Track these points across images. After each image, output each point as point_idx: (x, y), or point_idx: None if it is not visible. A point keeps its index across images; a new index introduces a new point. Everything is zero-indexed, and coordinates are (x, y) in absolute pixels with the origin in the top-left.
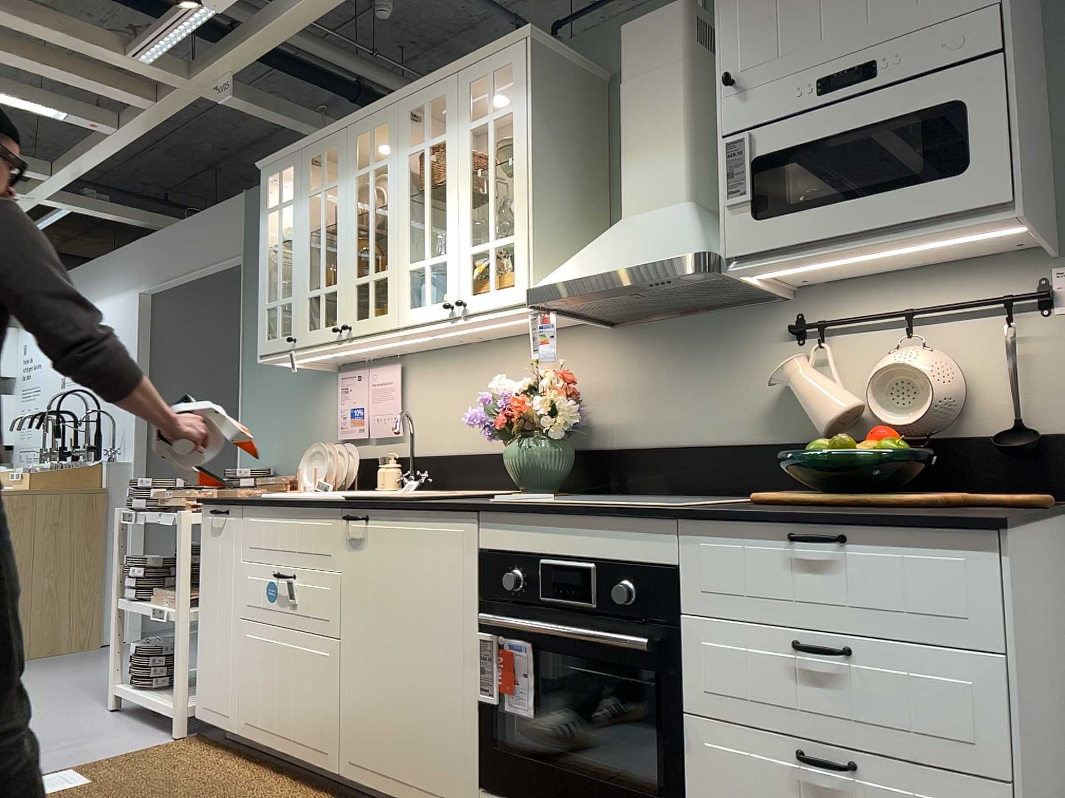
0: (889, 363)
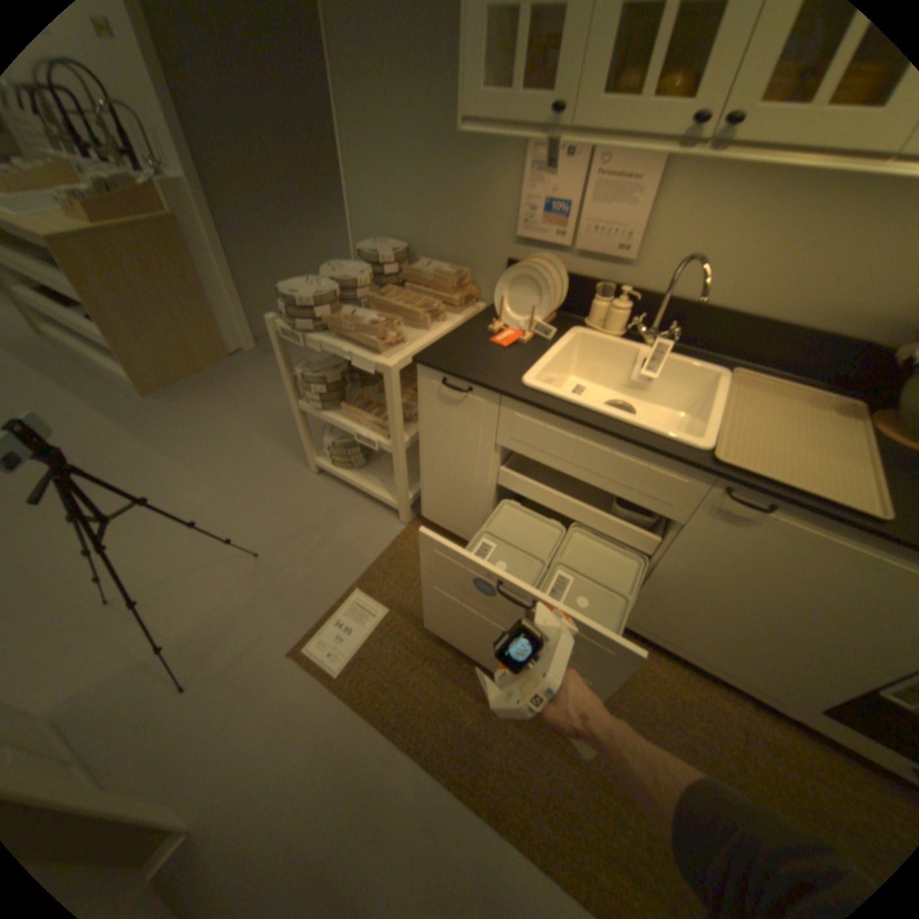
0: None
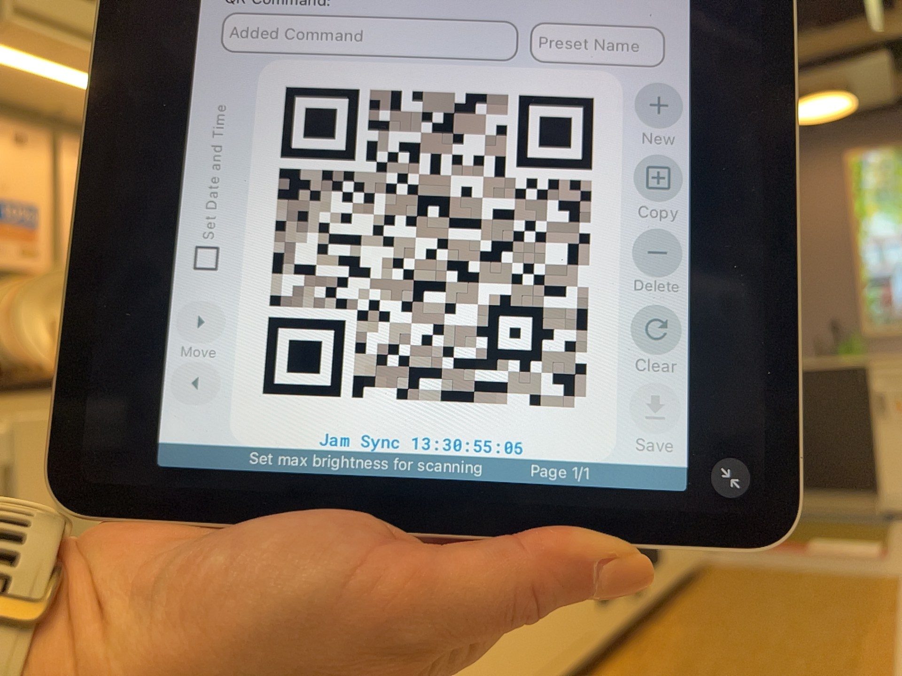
0: None
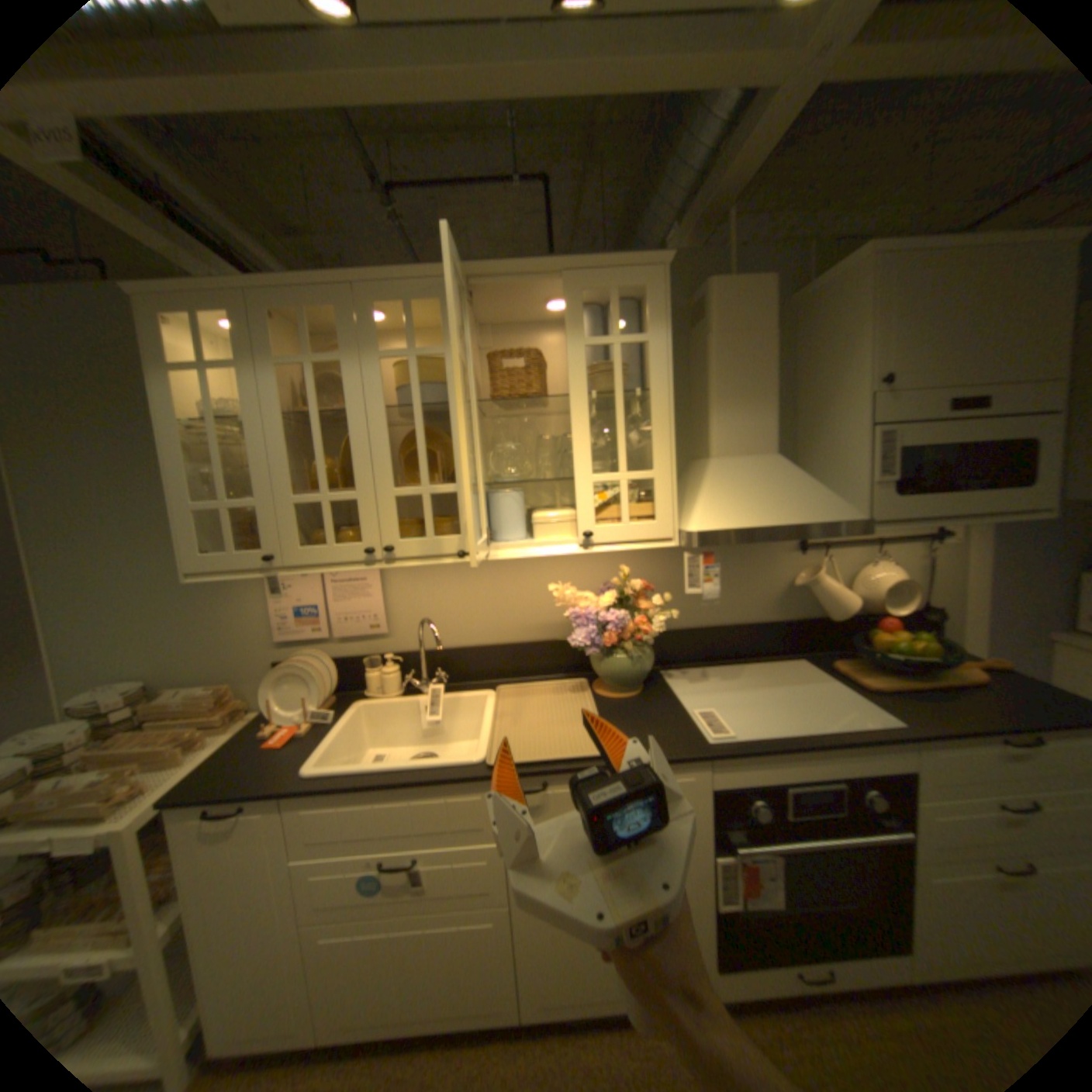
0: (886, 576)
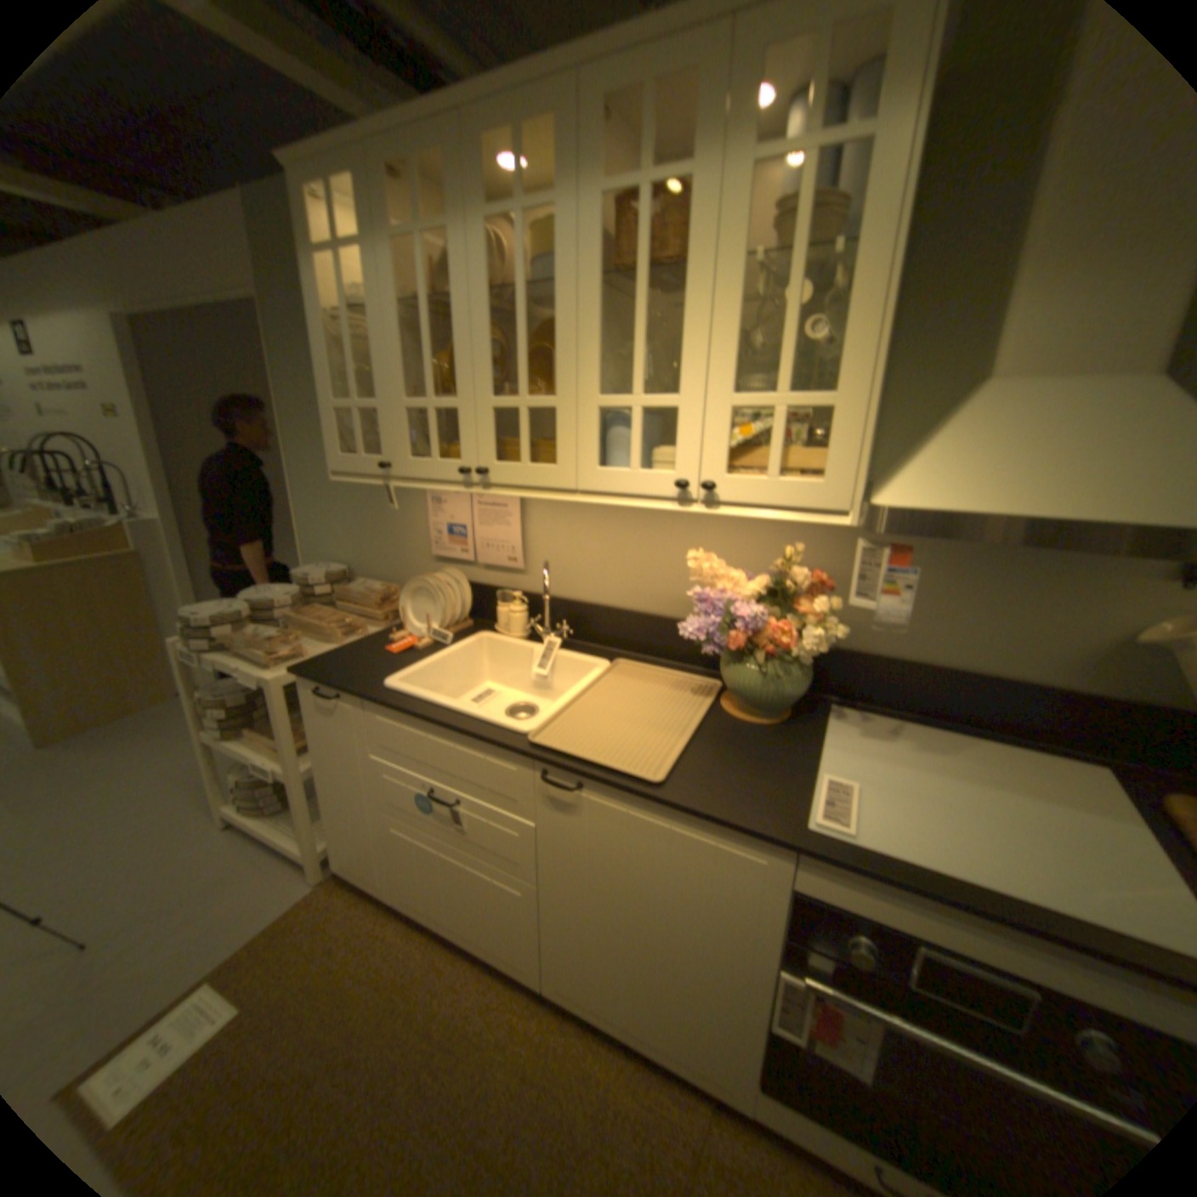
0: None
